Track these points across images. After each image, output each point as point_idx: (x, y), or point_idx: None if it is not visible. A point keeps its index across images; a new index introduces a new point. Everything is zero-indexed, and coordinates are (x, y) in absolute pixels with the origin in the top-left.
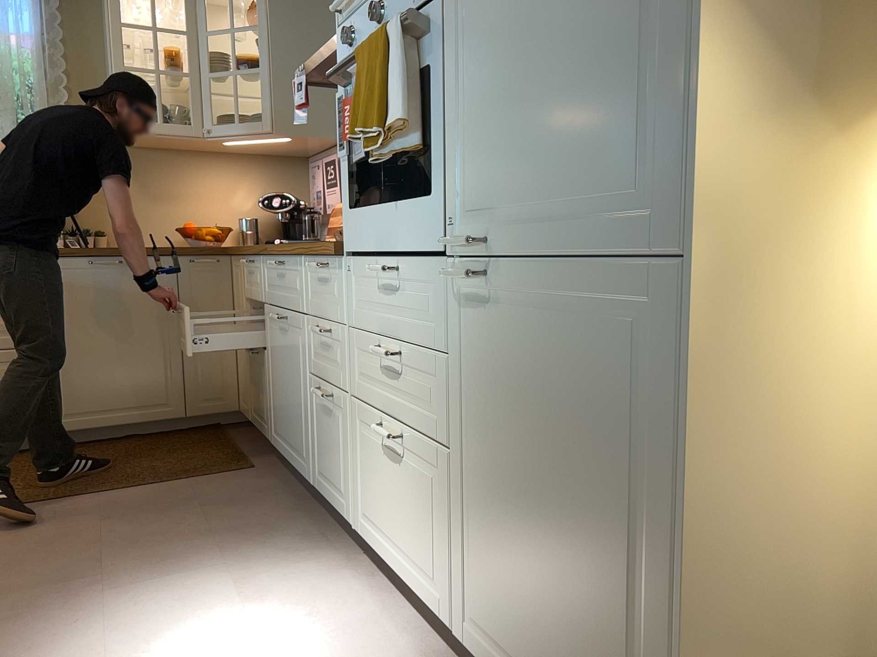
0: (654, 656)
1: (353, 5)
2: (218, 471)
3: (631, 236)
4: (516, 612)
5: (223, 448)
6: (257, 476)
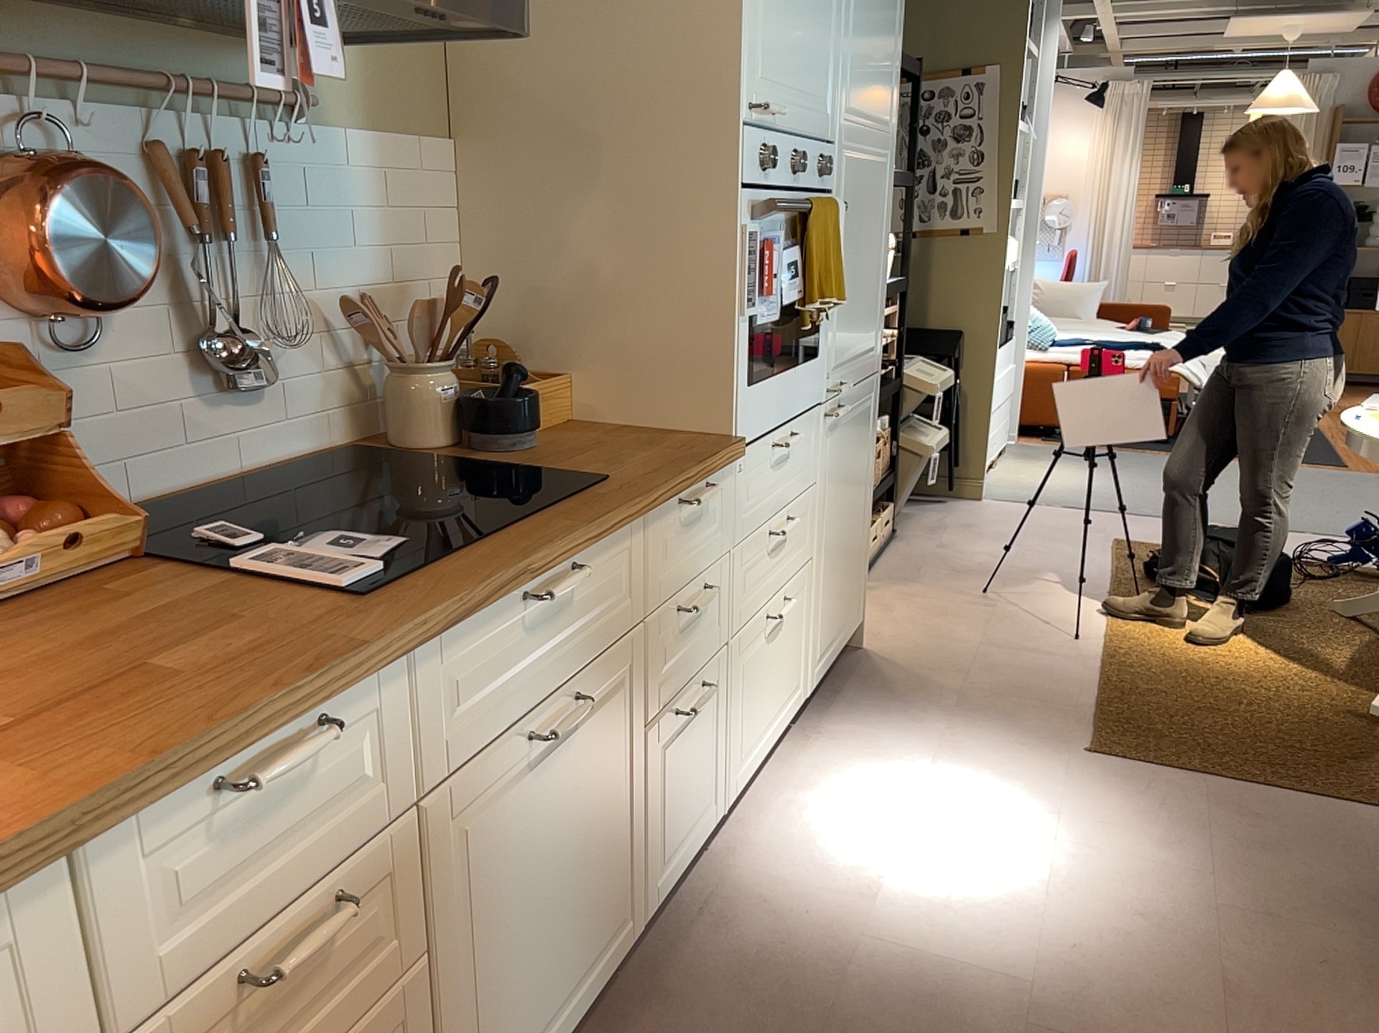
0: (864, 542)
1: (764, 116)
2: None
3: (871, 365)
4: (834, 608)
5: None
6: None
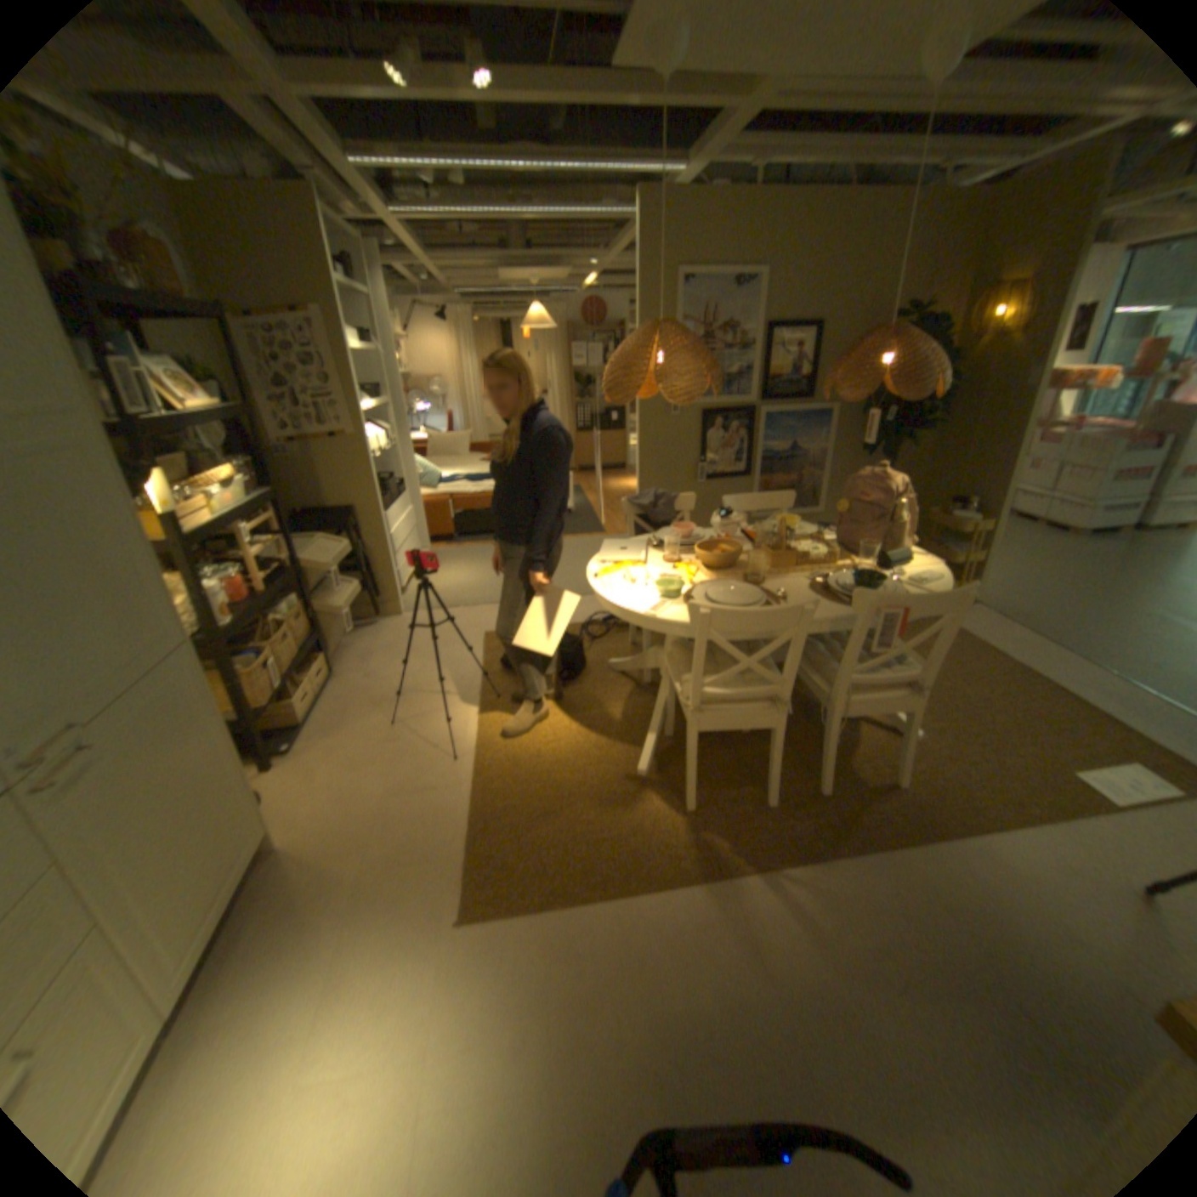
0: (233, 788)
1: None
2: None
3: (160, 651)
4: (190, 897)
5: None
6: None
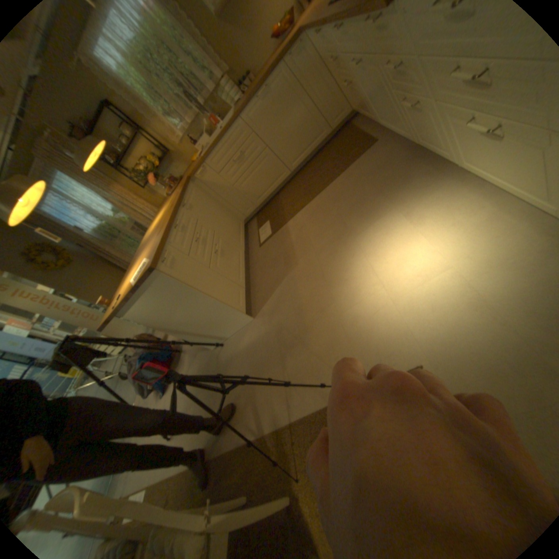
0: None
1: None
2: (363, 150)
3: None
4: None
5: (357, 134)
6: (382, 143)
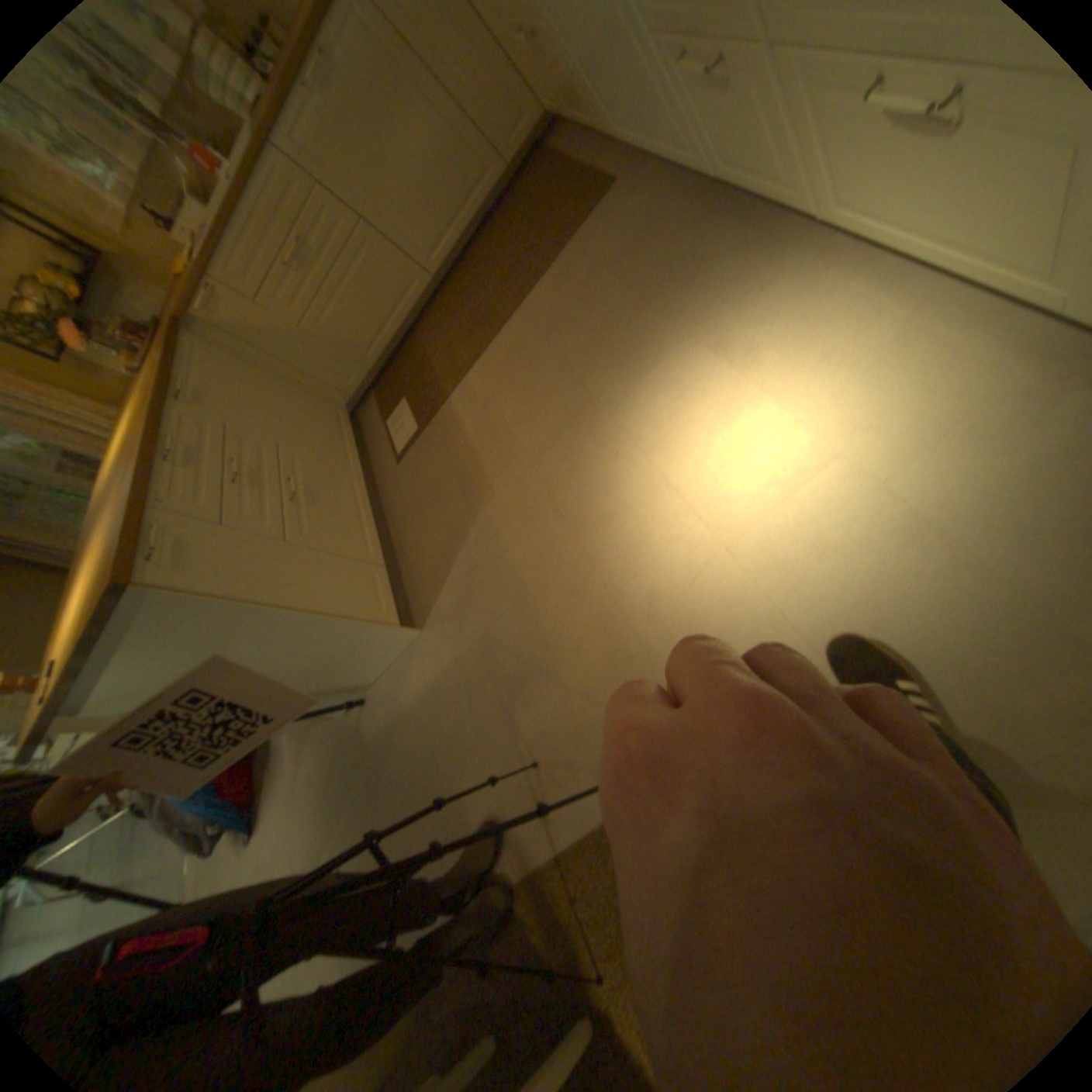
0: None
1: None
2: (587, 207)
3: None
4: None
5: (566, 169)
6: (628, 185)
